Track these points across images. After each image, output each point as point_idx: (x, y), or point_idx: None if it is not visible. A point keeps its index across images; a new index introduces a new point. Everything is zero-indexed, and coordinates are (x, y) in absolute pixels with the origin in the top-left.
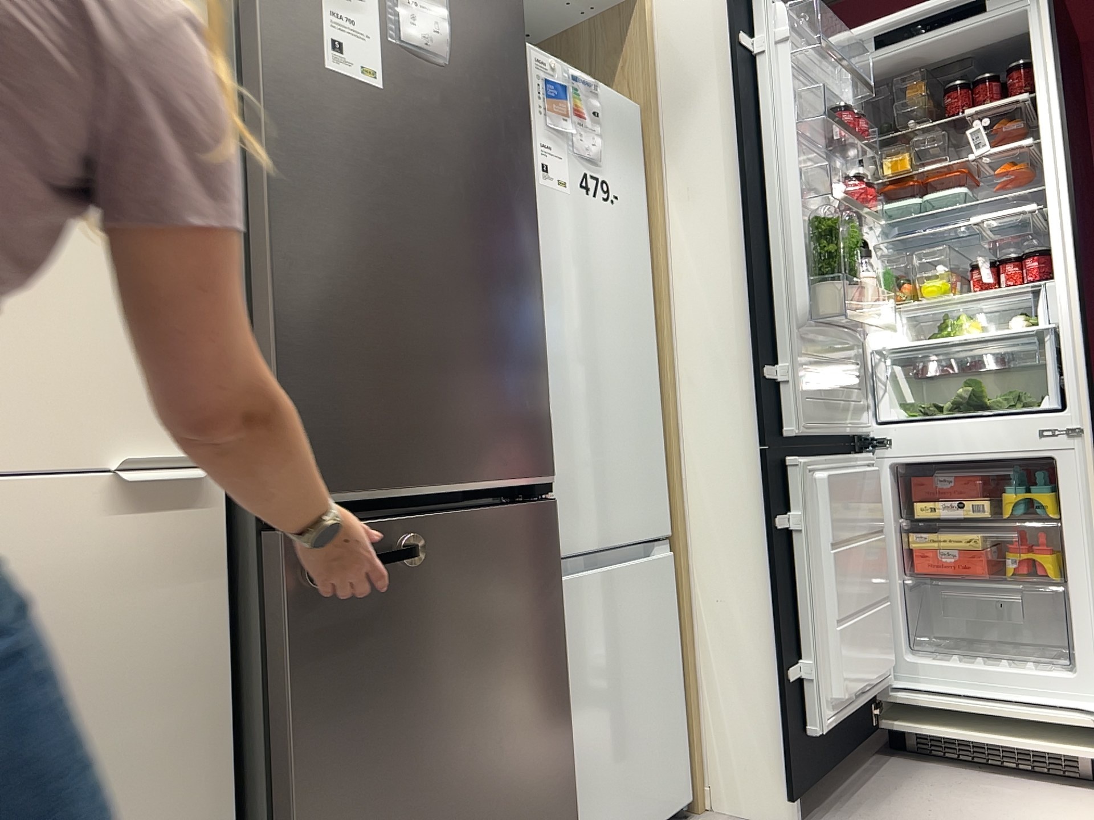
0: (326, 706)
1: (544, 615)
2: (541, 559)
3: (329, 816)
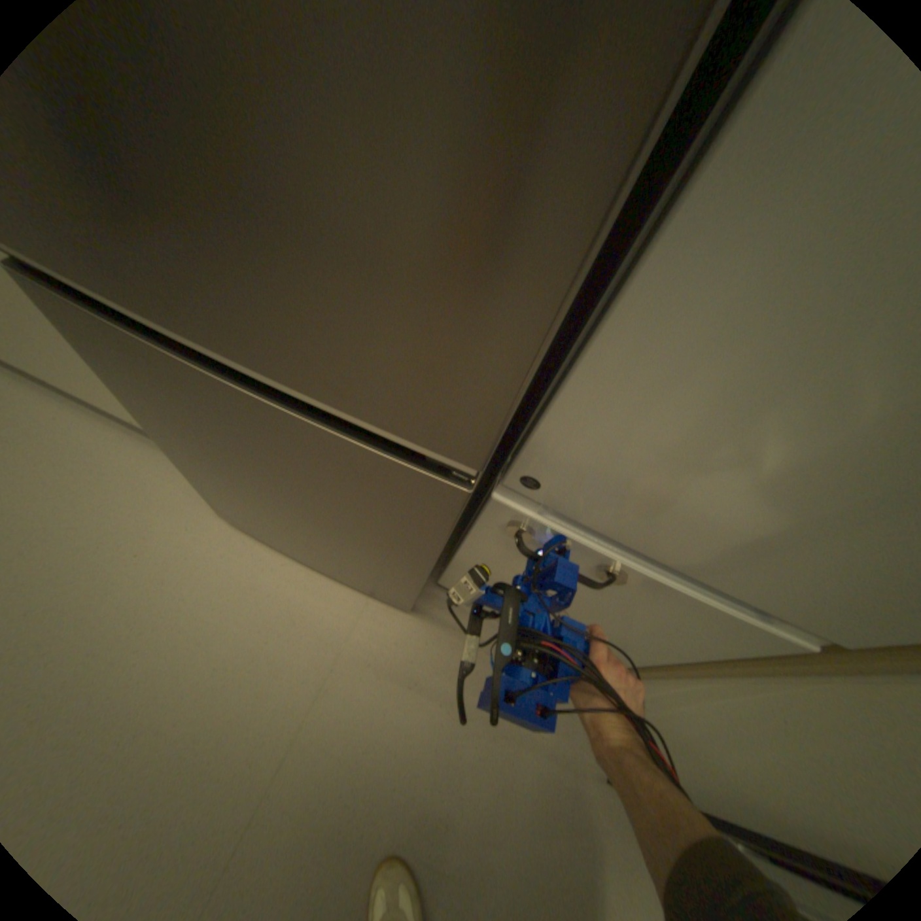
0: (143, 411)
1: (402, 529)
2: (409, 502)
3: (179, 455)
